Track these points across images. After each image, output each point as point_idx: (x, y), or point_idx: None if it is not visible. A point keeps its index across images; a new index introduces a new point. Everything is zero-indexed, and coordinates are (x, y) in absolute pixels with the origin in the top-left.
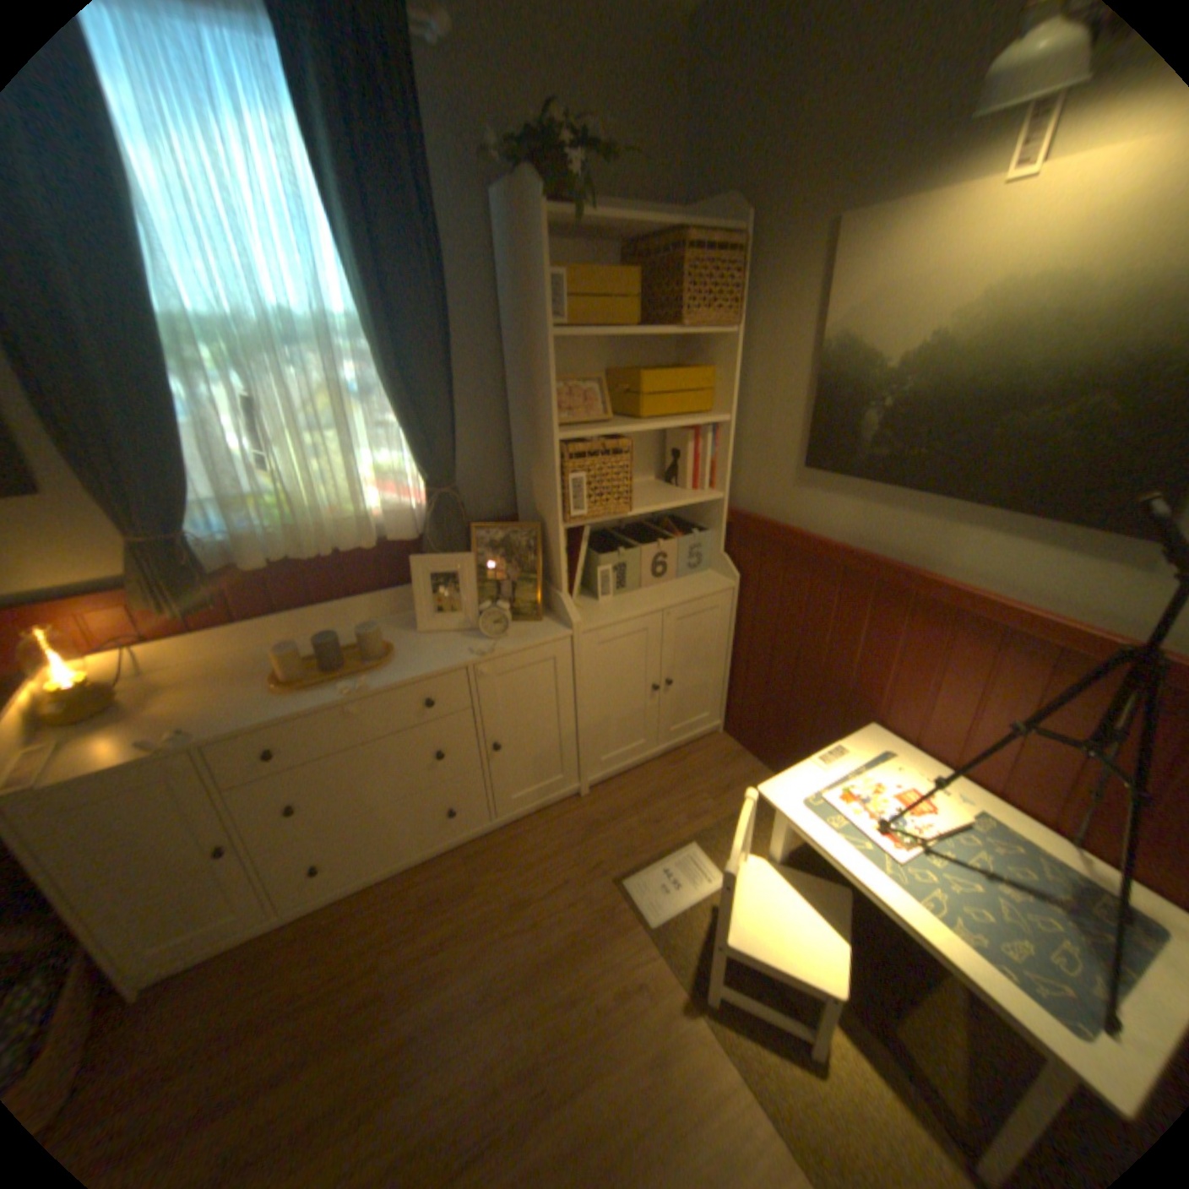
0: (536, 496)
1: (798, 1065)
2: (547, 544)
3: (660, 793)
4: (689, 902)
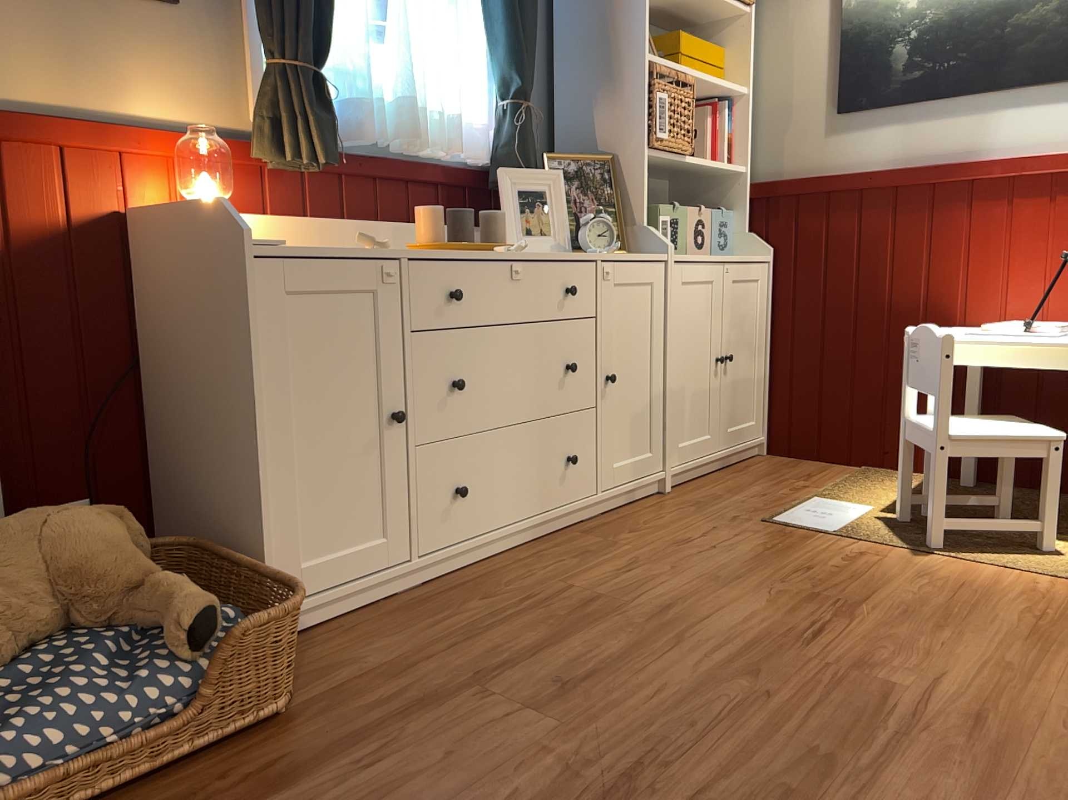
0: (600, 133)
1: (1033, 553)
2: (617, 179)
3: (744, 483)
4: (849, 517)
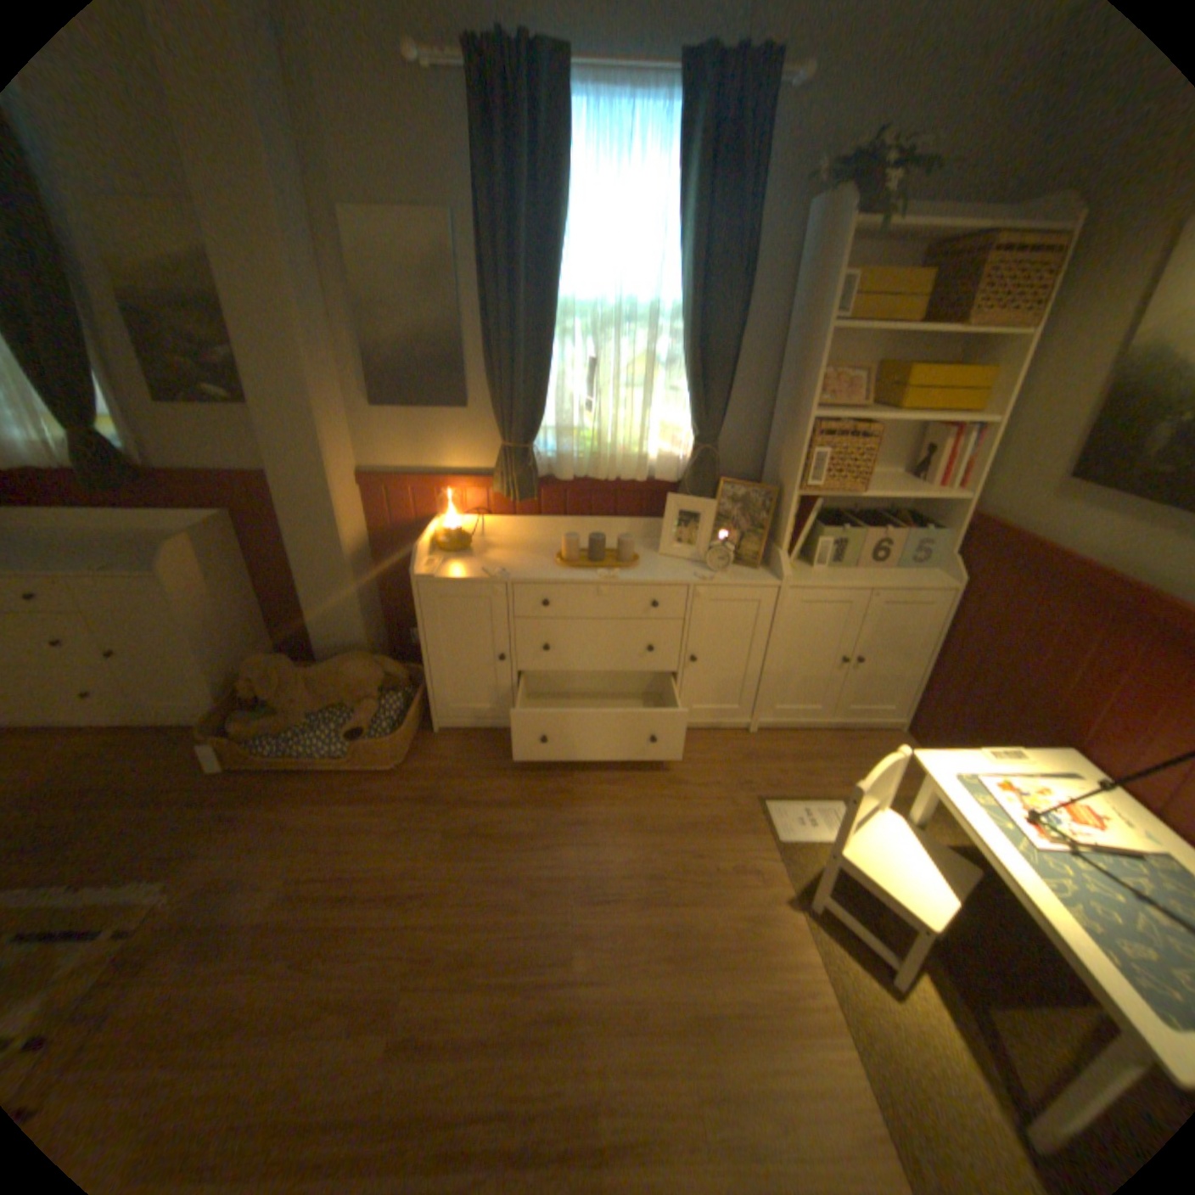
0: (781, 465)
1: (878, 983)
2: (779, 507)
3: (822, 756)
4: (820, 840)
